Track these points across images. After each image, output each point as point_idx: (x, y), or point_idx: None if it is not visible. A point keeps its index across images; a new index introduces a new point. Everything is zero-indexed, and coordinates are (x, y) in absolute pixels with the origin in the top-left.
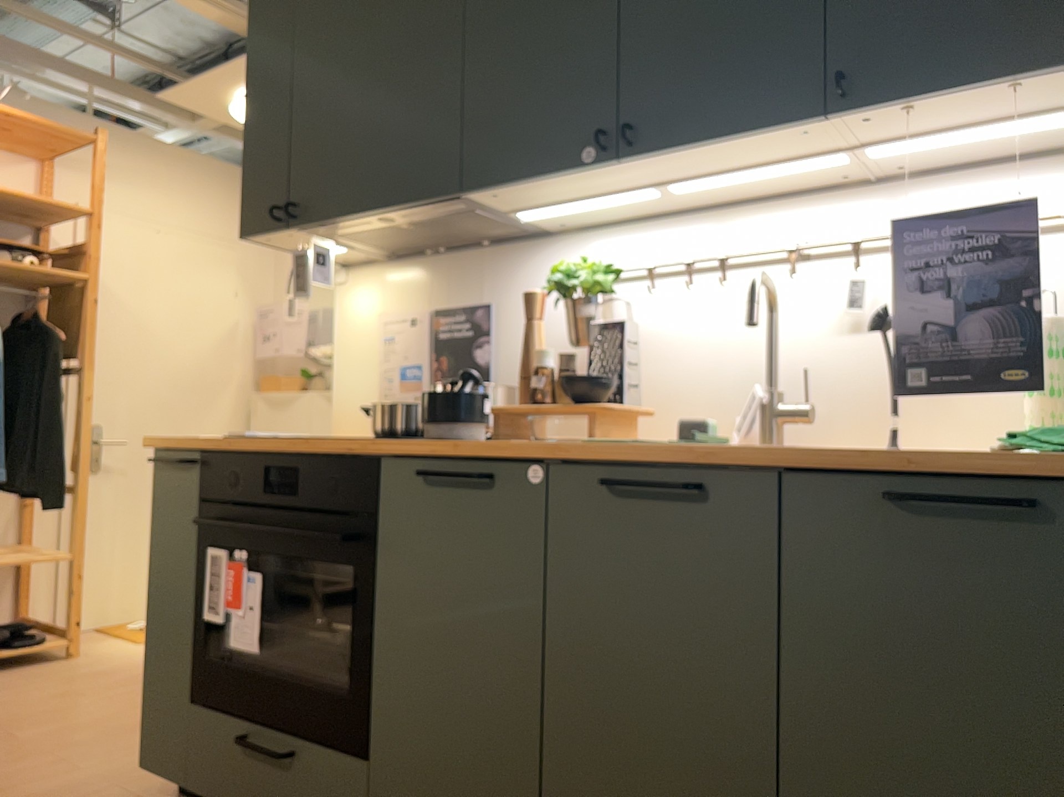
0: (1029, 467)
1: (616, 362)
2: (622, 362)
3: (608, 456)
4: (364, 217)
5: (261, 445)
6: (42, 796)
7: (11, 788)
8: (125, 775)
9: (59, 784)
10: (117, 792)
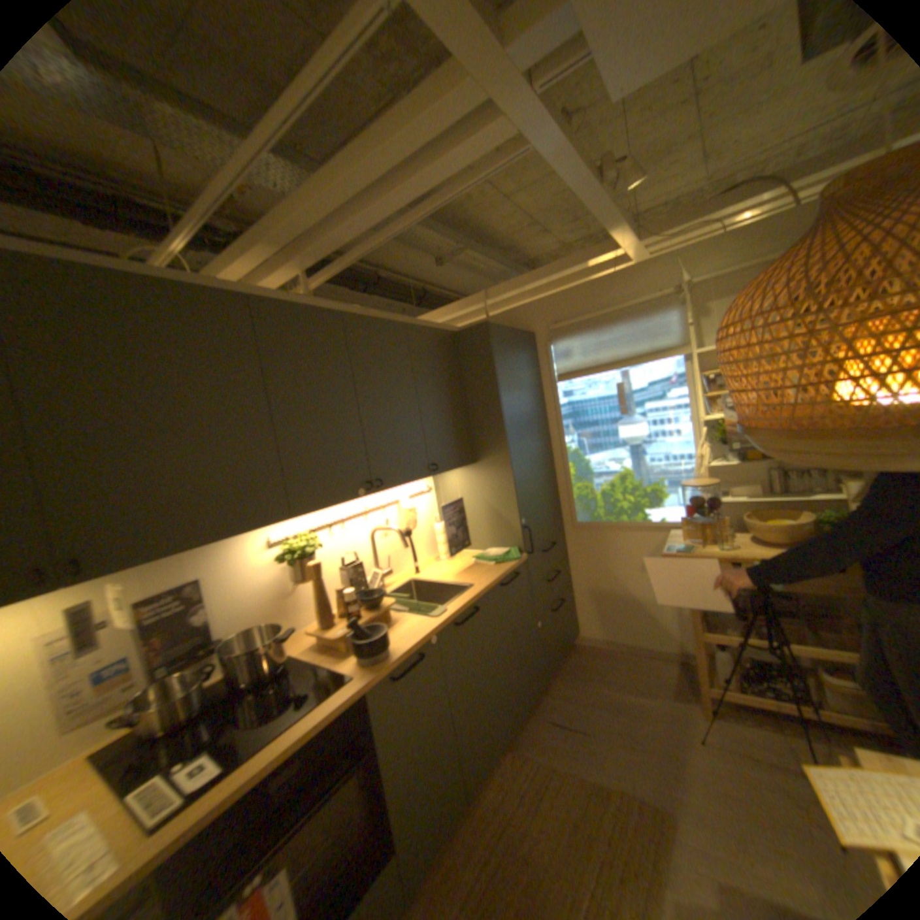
0: (510, 567)
1: (361, 583)
2: (359, 582)
3: (454, 616)
4: (181, 552)
5: (243, 778)
6: None
7: None
8: None
9: None
10: None
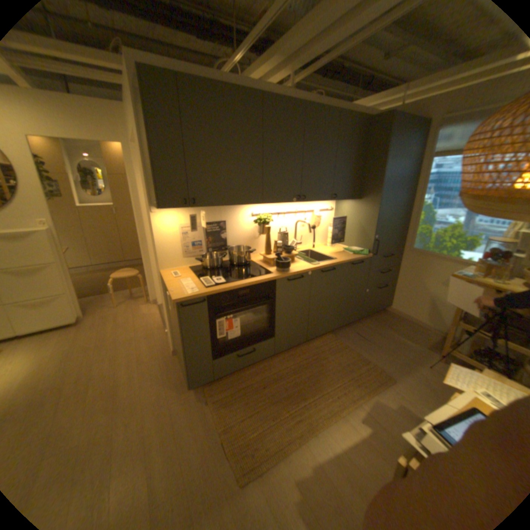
0: (361, 257)
1: (286, 241)
2: (285, 241)
3: (323, 267)
4: (223, 206)
5: (233, 286)
6: (155, 426)
7: (139, 437)
8: (158, 403)
9: (149, 422)
10: (171, 404)
